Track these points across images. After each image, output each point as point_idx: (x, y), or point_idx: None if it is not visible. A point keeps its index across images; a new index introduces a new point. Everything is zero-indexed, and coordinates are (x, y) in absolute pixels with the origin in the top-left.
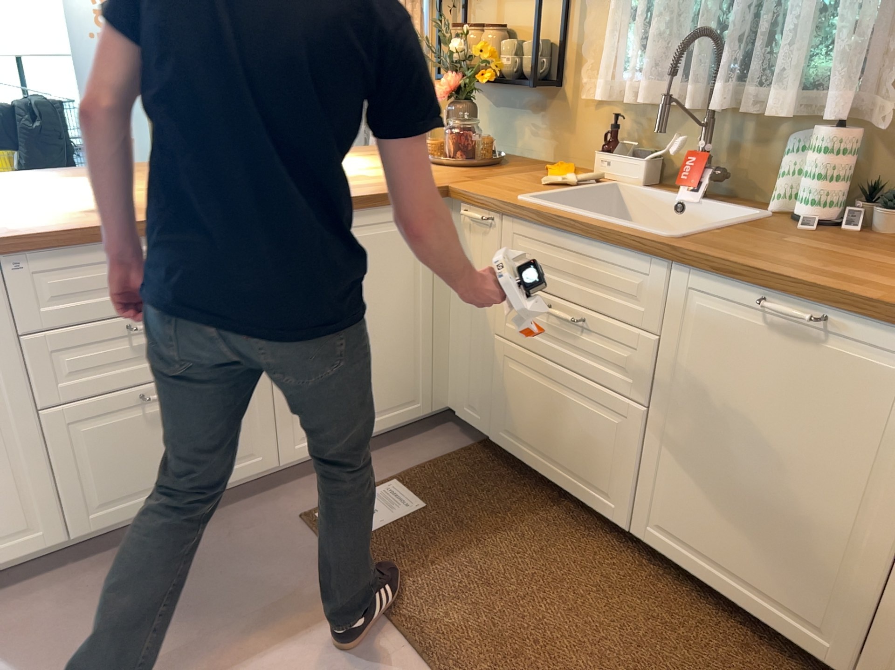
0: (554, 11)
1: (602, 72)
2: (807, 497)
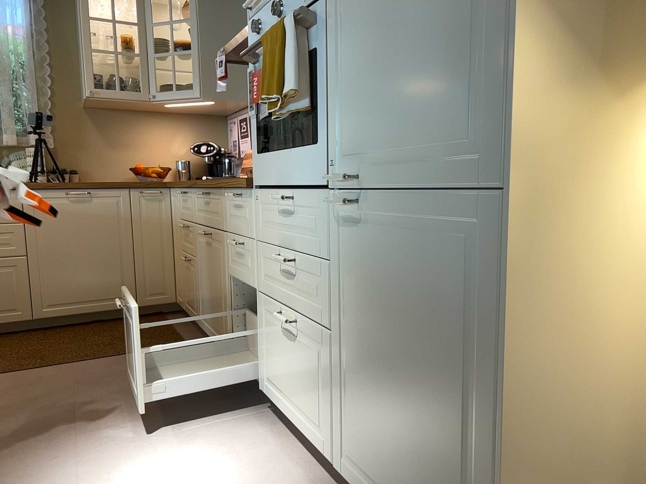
0: None
1: None
2: (103, 253)
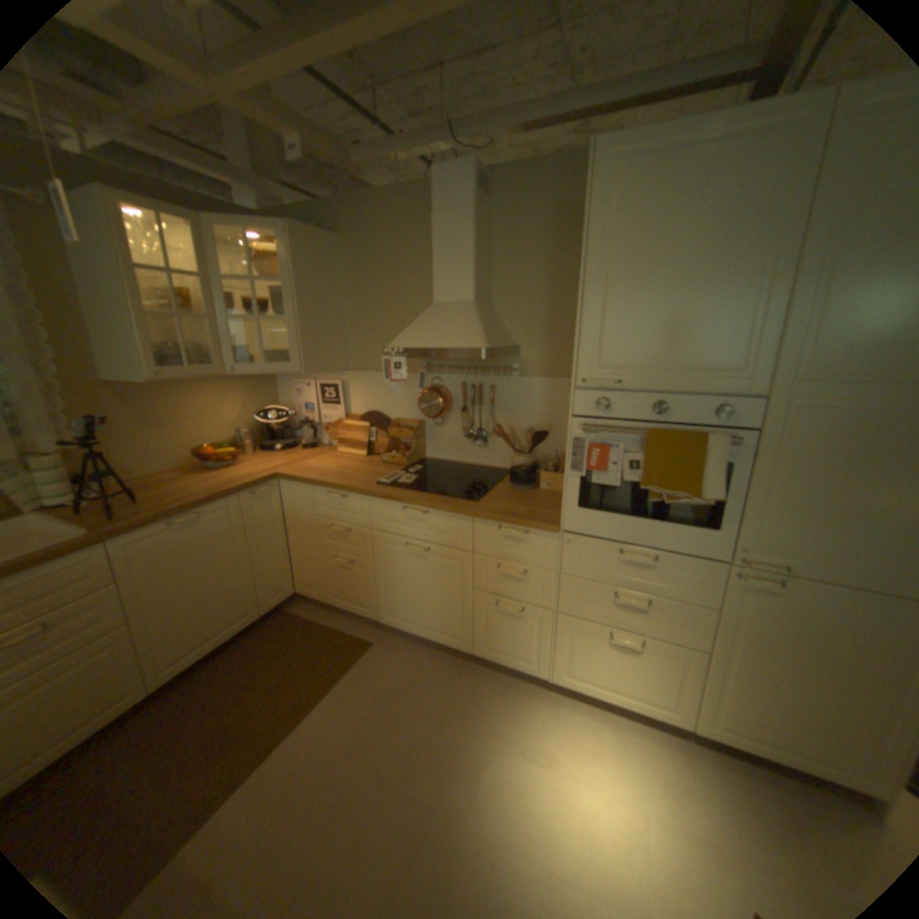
0: None
1: None
2: (219, 579)
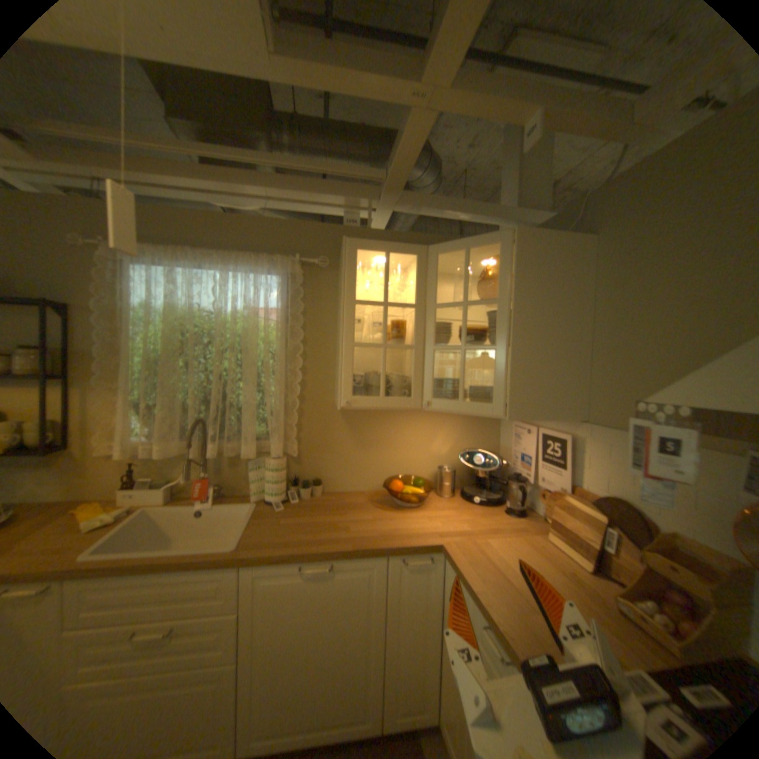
0: (55, 397)
1: (111, 436)
2: (342, 656)
